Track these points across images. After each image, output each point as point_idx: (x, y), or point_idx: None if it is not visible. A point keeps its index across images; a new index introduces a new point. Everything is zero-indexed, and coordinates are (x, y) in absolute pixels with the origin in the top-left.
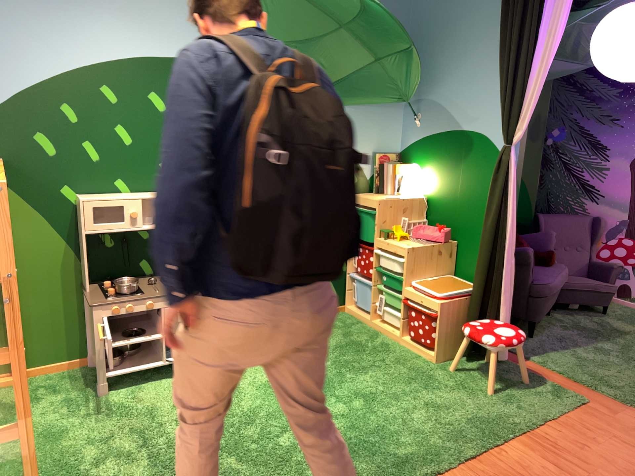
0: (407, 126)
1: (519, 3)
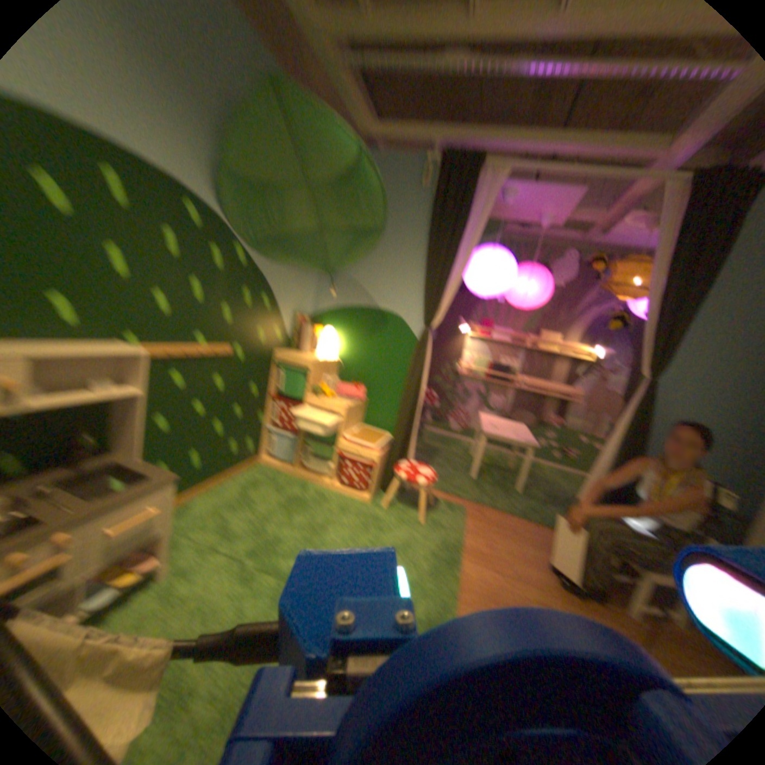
0: (322, 293)
1: (451, 220)
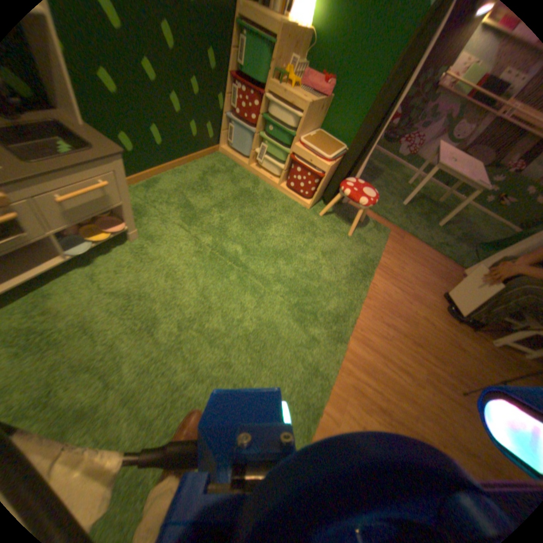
0: None
1: None
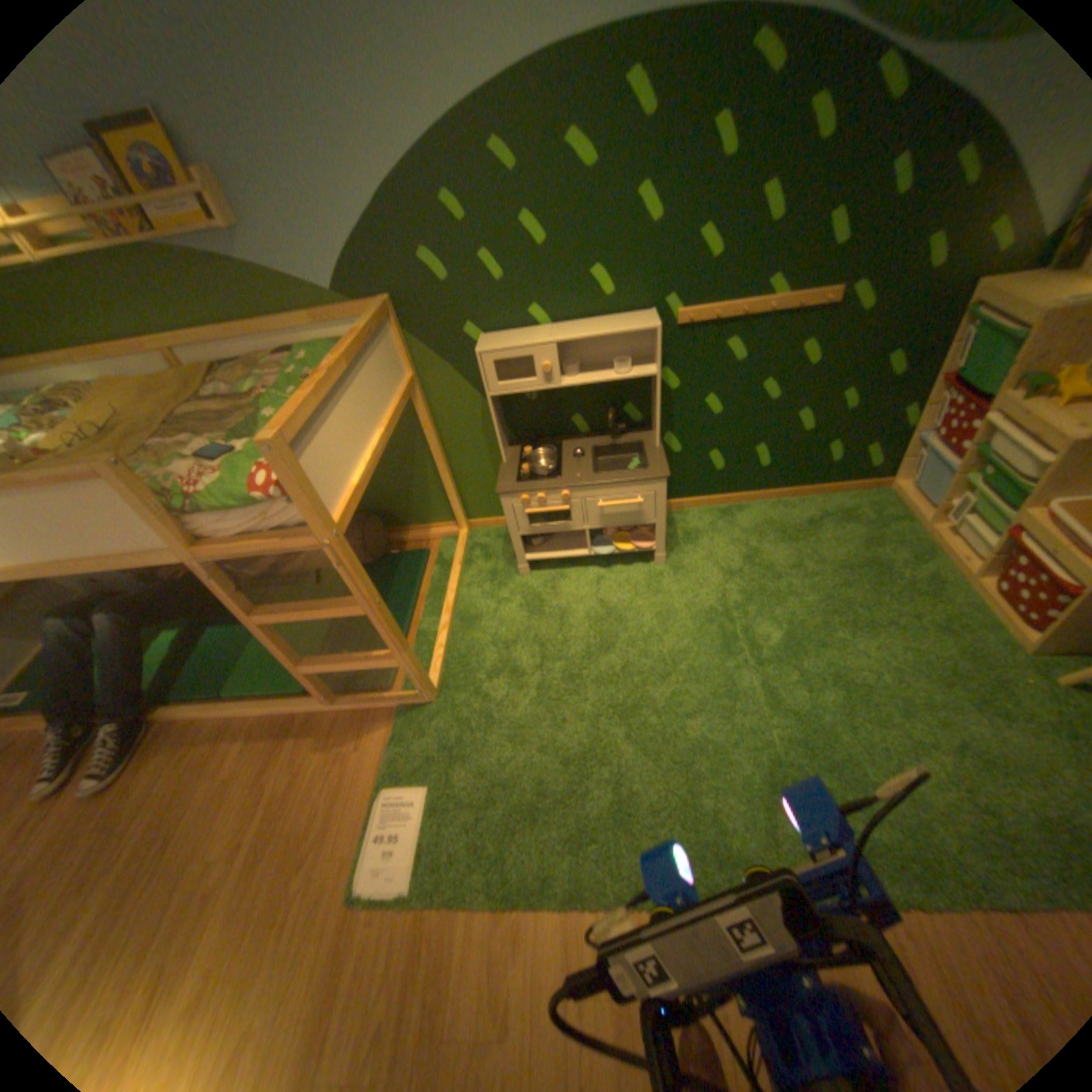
0: None
1: None
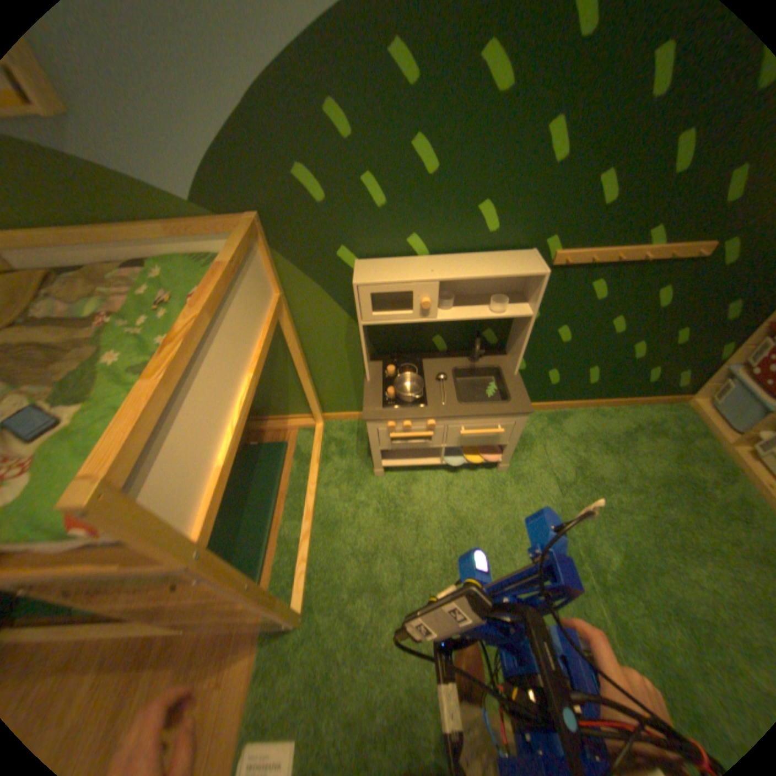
0: None
1: None
